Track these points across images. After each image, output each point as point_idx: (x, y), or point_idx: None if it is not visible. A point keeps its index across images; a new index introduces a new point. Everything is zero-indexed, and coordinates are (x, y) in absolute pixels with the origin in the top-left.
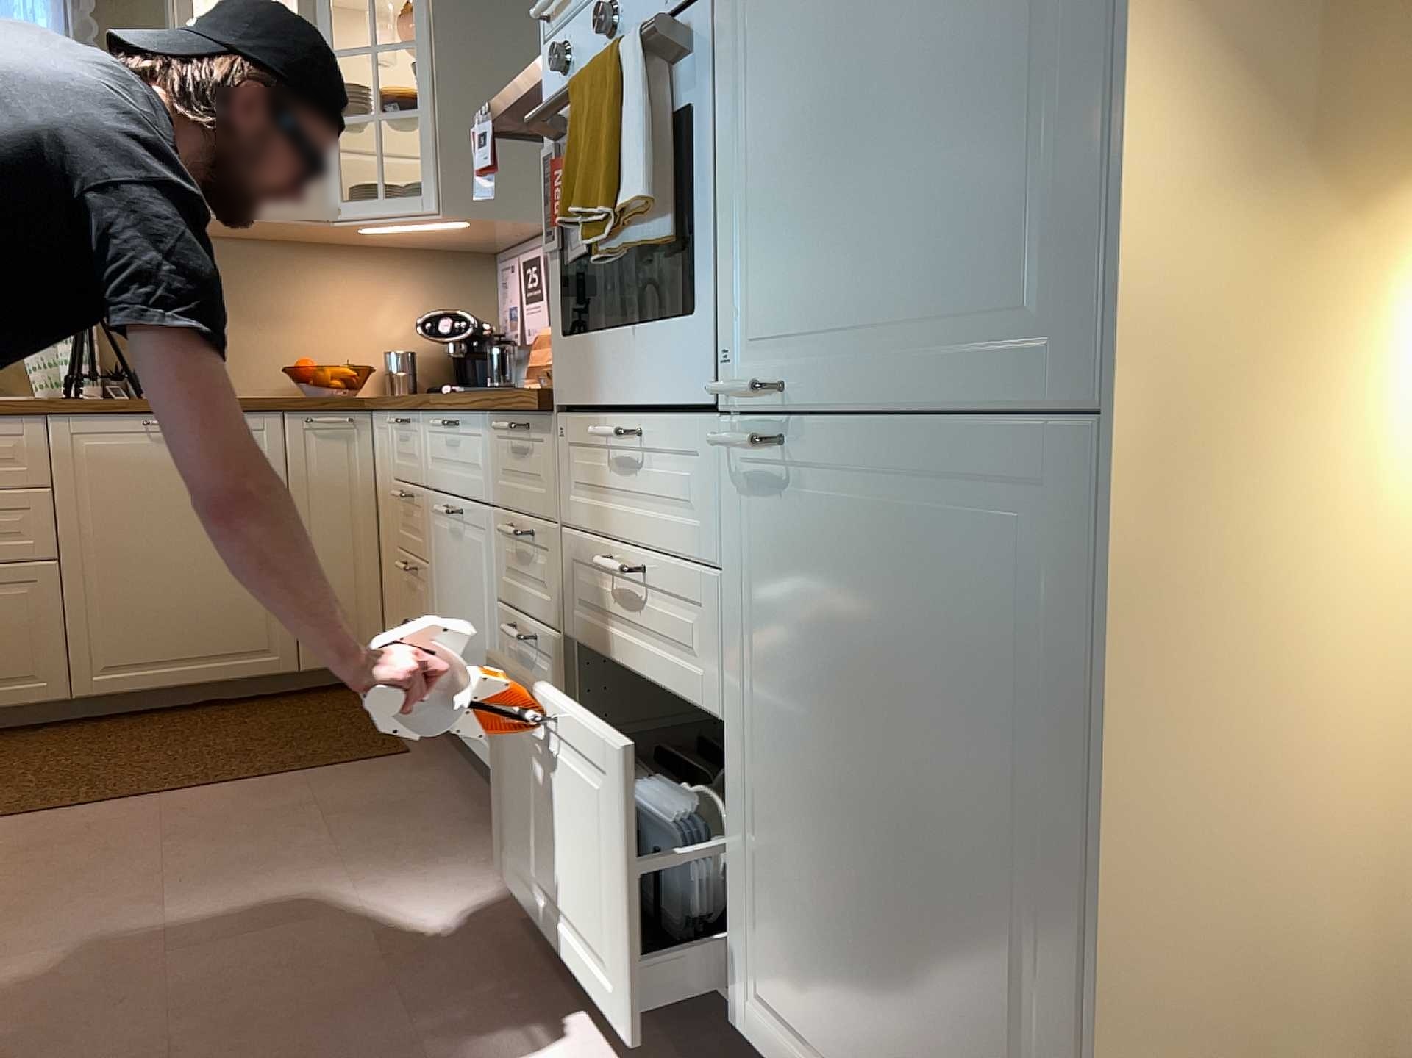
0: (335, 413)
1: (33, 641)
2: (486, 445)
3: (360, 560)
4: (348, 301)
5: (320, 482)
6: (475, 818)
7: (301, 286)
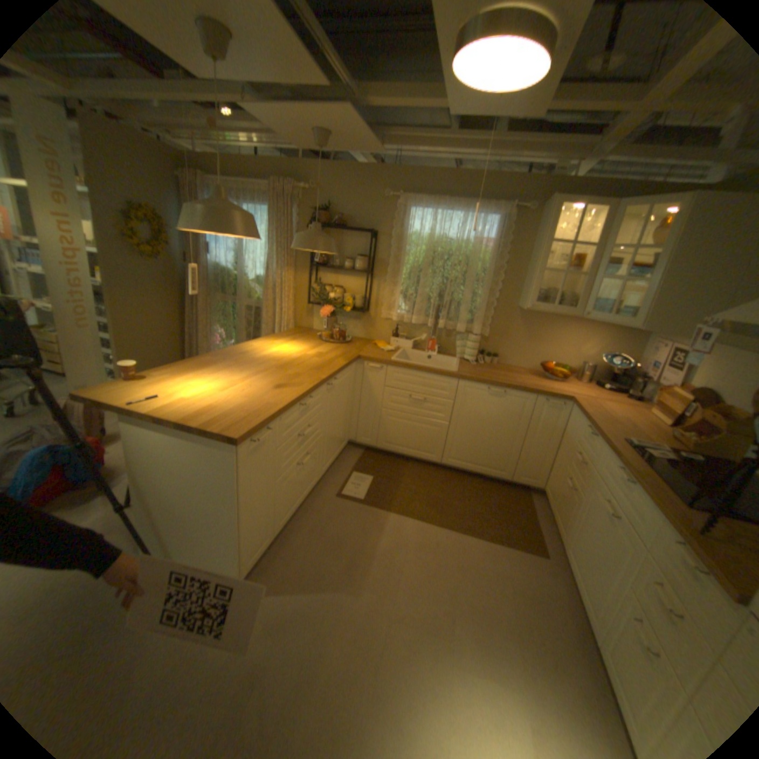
0: (558, 400)
1: (436, 444)
2: (656, 522)
3: (548, 454)
4: (574, 338)
5: (543, 423)
6: (577, 640)
7: (557, 330)
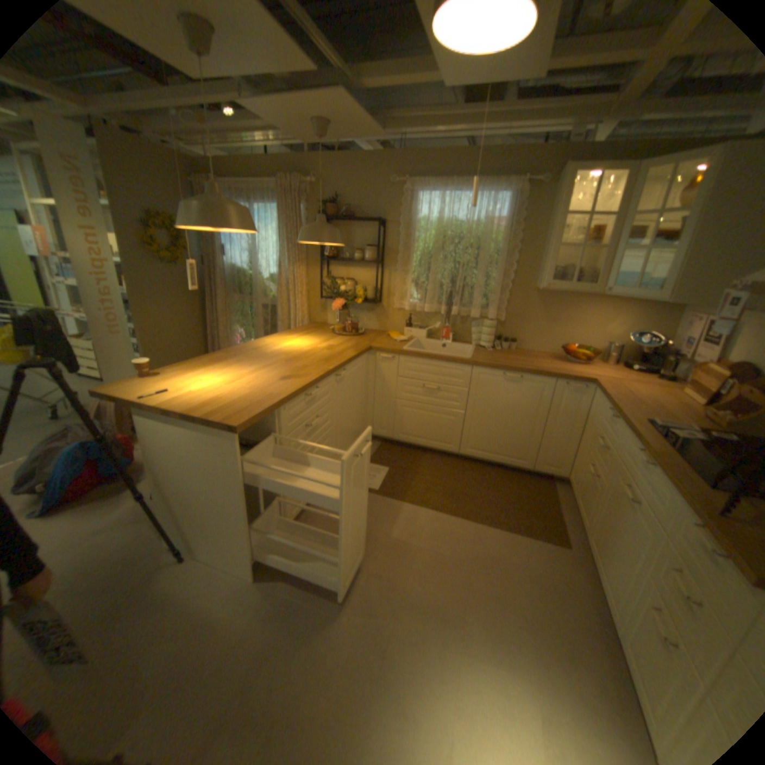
0: (579, 383)
1: (452, 434)
2: (675, 505)
3: (571, 441)
4: (598, 318)
5: (564, 408)
6: (597, 632)
7: (579, 310)
